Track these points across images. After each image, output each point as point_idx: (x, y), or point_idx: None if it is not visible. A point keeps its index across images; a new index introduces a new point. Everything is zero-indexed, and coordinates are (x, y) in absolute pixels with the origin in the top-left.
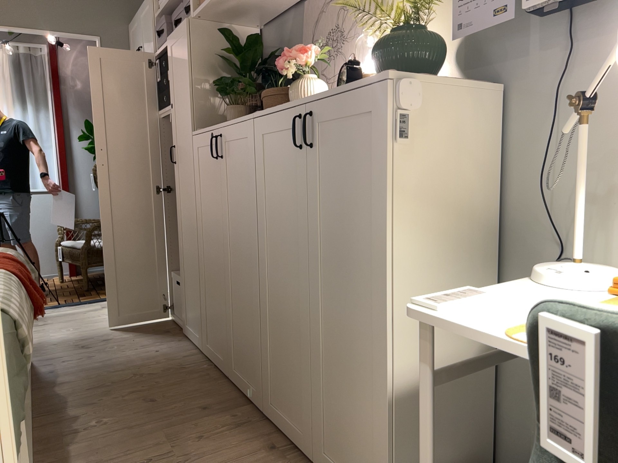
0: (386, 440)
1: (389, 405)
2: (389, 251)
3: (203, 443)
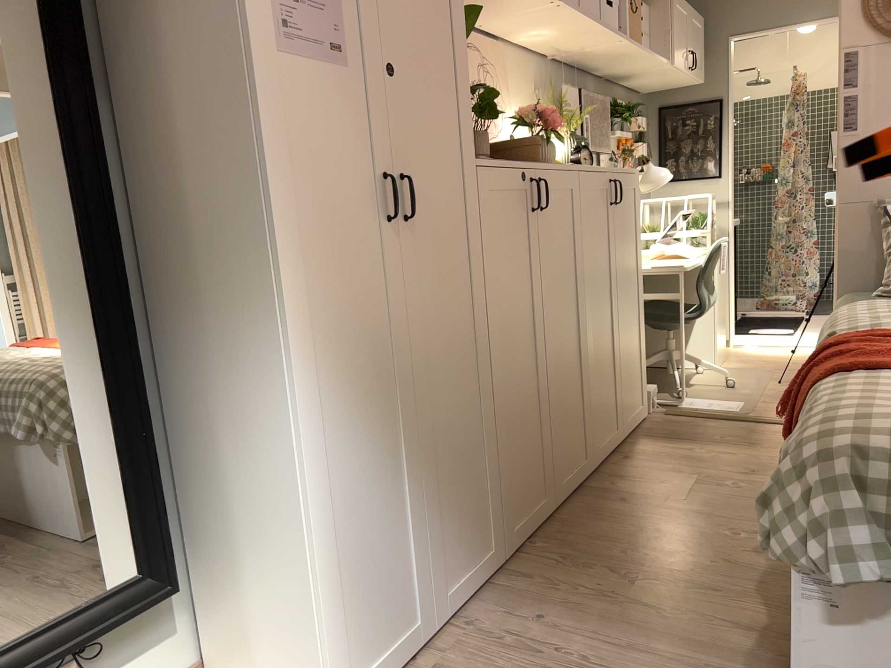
0: (646, 359)
1: (646, 338)
2: (642, 258)
3: (662, 481)
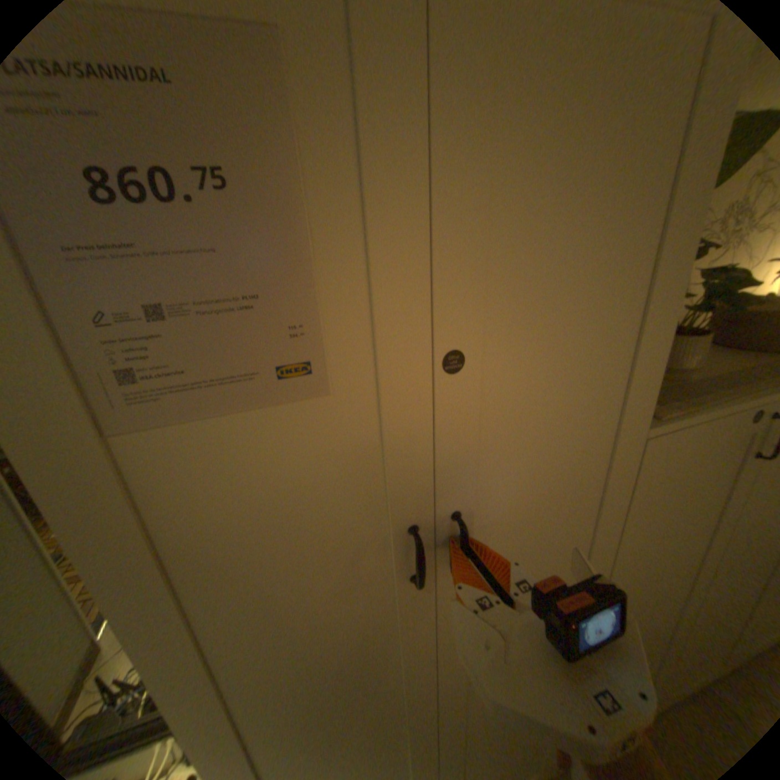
0: None
1: None
2: None
3: None
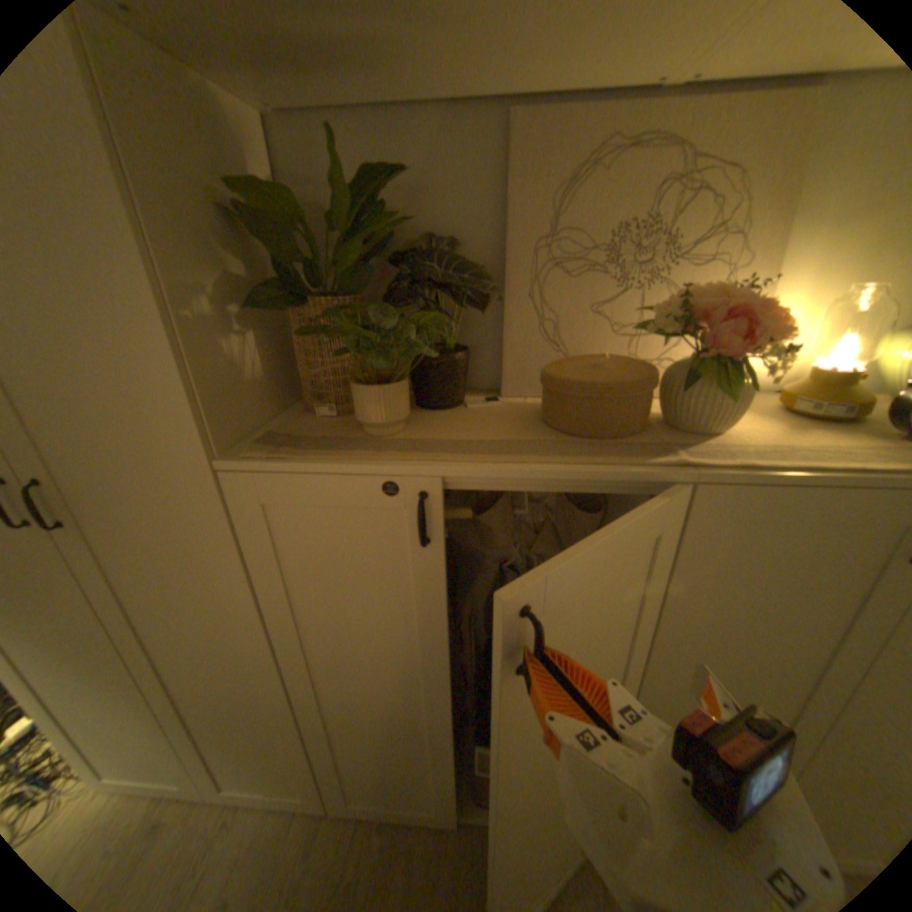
0: None
1: None
2: None
3: None
